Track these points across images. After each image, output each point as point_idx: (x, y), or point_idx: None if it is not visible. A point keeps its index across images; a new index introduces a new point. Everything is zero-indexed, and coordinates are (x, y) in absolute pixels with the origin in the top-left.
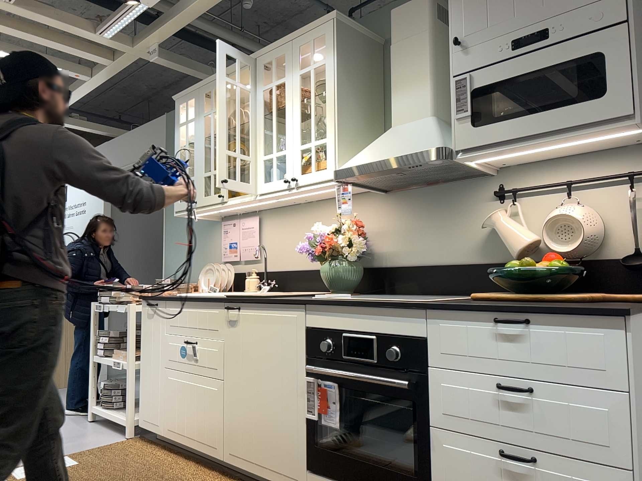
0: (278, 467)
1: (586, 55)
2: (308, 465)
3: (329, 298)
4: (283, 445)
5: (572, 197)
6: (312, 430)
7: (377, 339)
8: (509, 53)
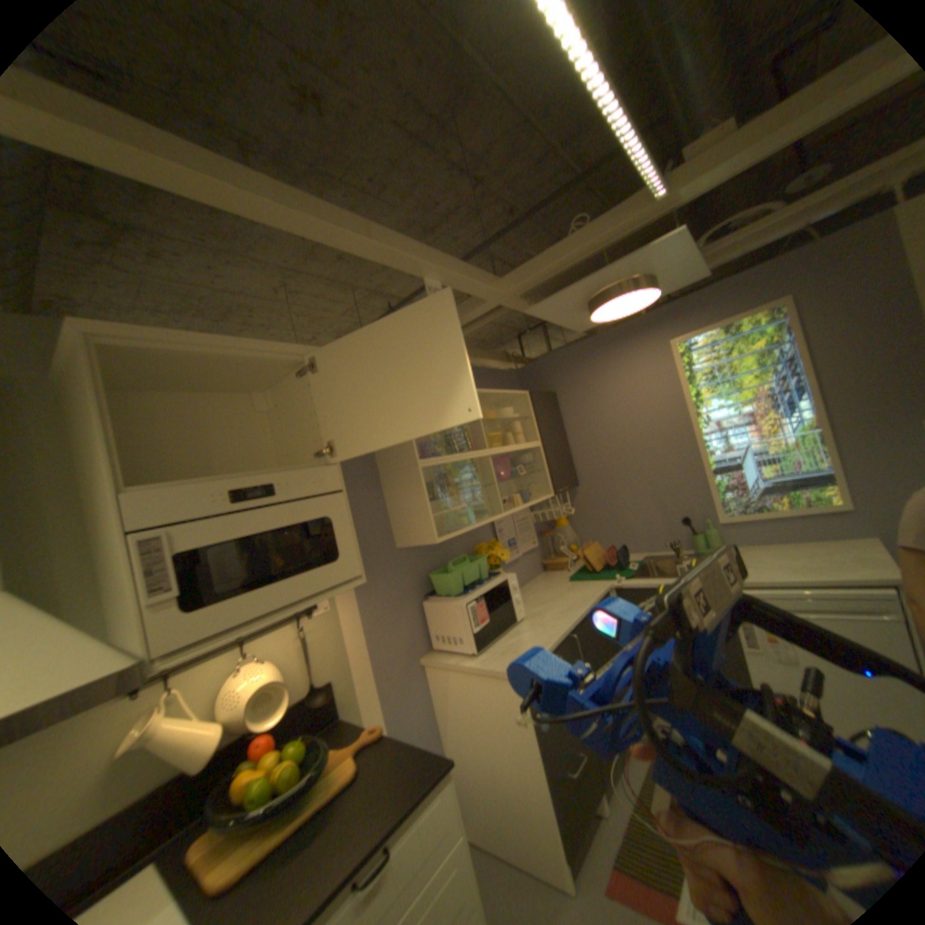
0: None
1: (317, 518)
2: None
3: None
4: None
5: (241, 653)
6: None
7: None
8: (231, 504)
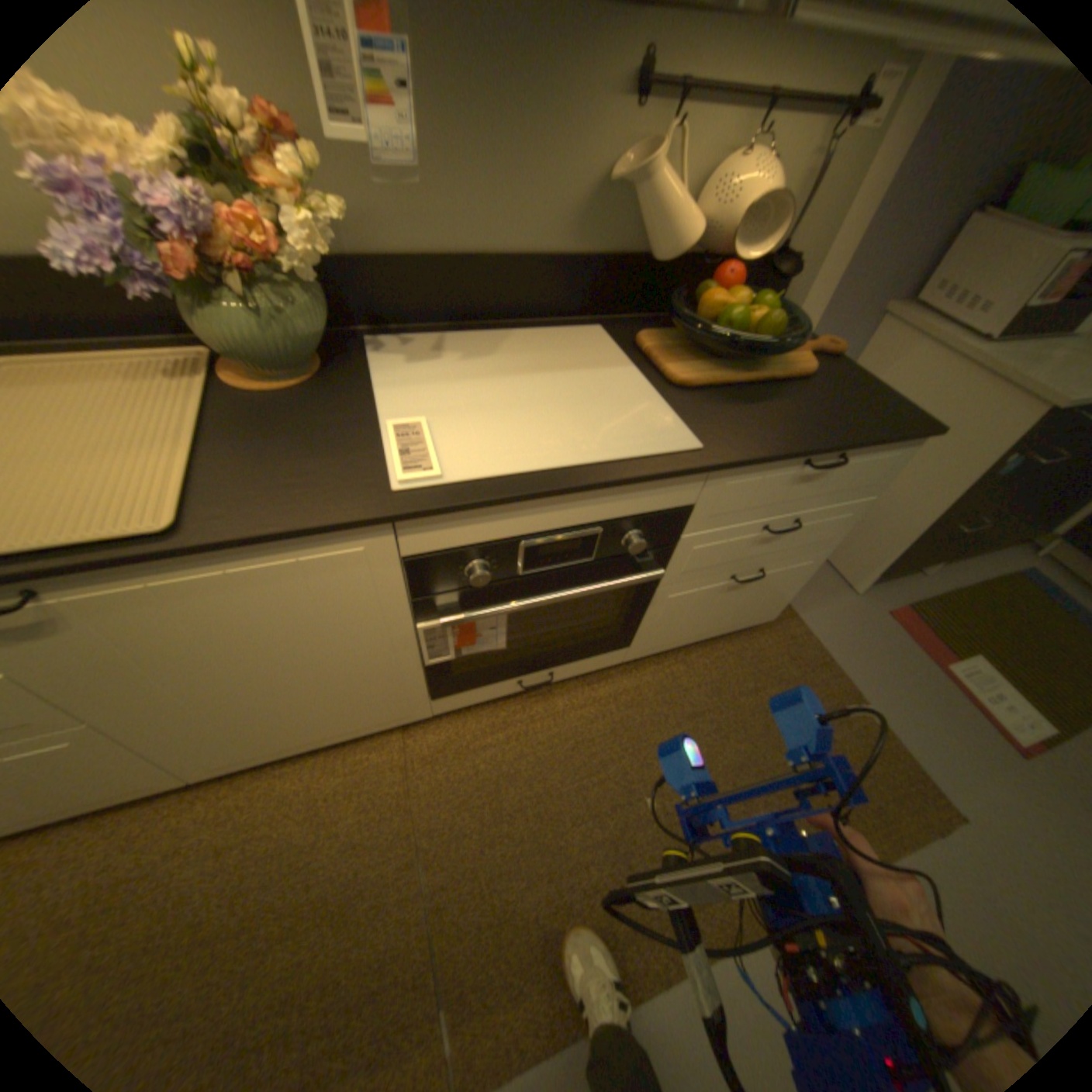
0: (362, 725)
1: None
2: (429, 695)
3: (450, 476)
4: (369, 706)
5: (757, 125)
6: (438, 667)
7: (602, 529)
8: None
